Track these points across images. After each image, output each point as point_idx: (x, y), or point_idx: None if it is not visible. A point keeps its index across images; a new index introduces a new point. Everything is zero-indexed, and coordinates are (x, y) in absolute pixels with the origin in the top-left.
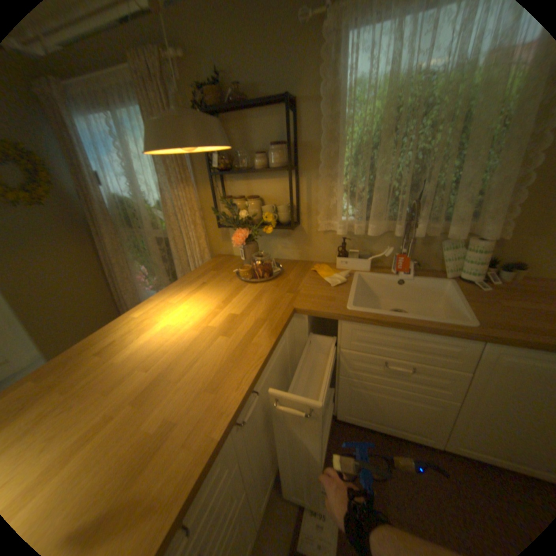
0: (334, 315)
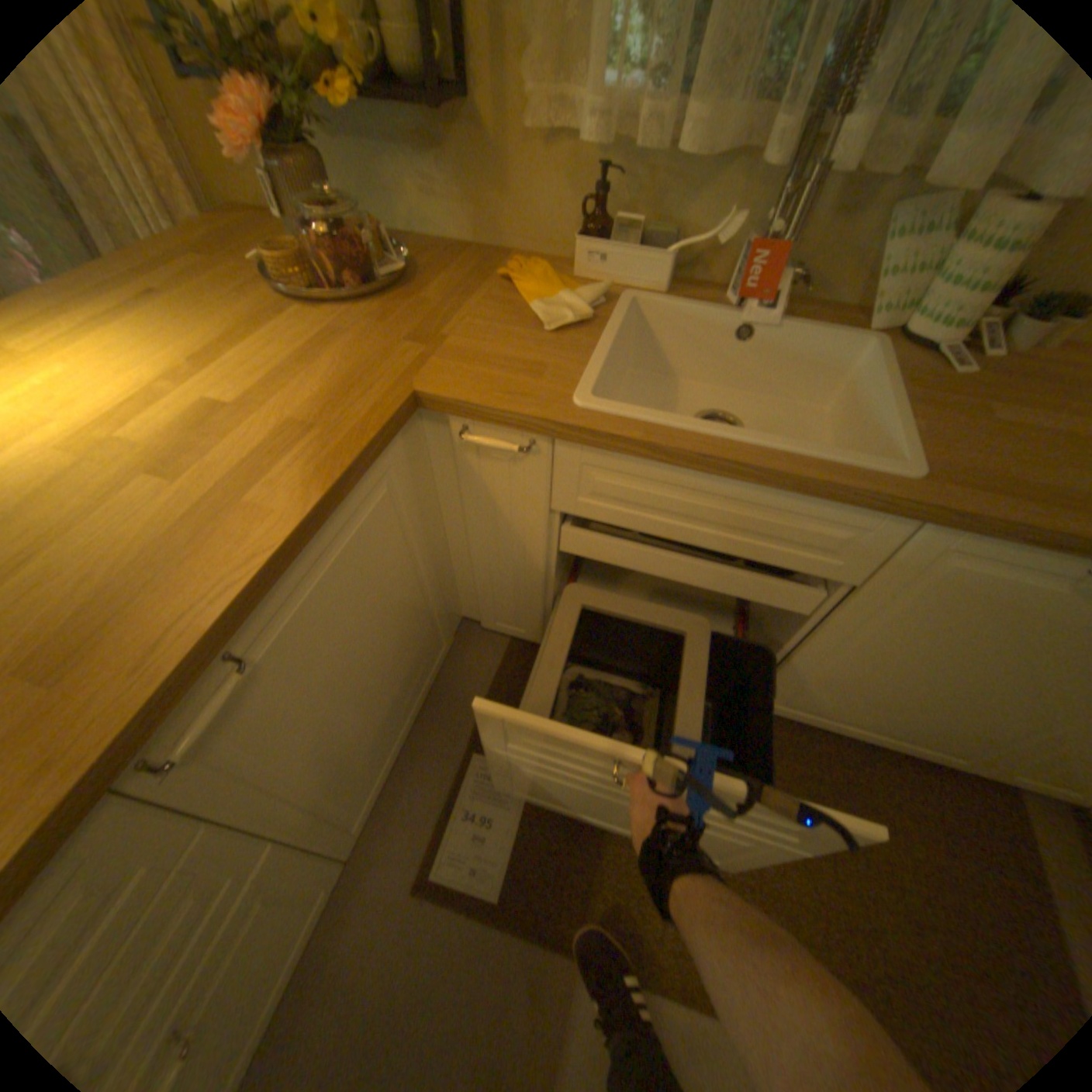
0: (532, 421)
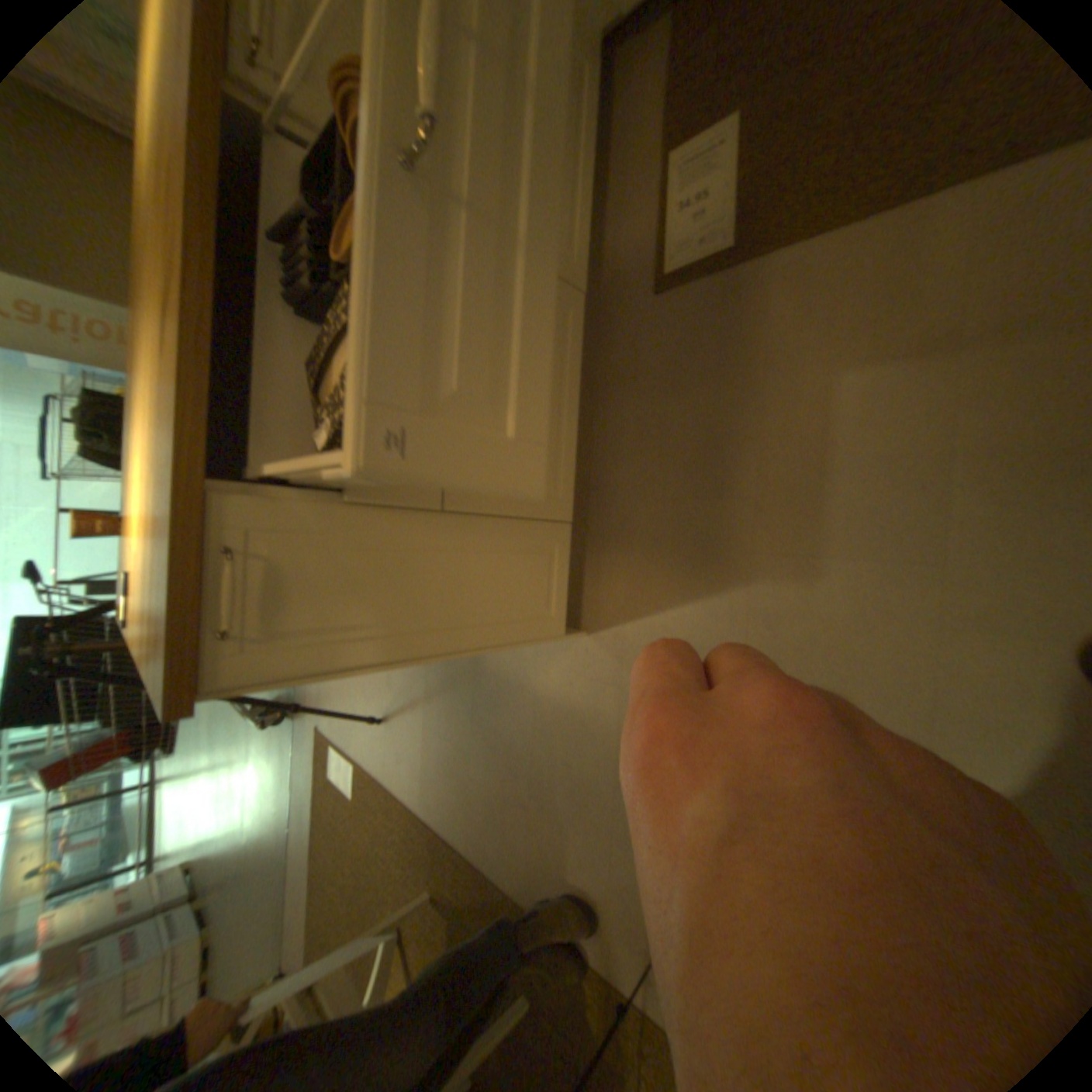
0: None
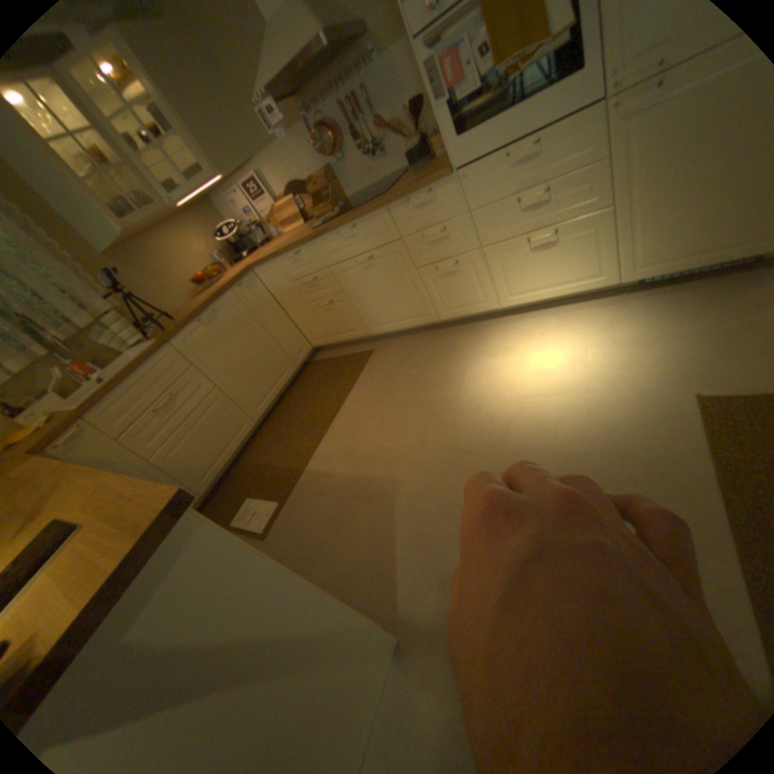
0: (68, 418)
